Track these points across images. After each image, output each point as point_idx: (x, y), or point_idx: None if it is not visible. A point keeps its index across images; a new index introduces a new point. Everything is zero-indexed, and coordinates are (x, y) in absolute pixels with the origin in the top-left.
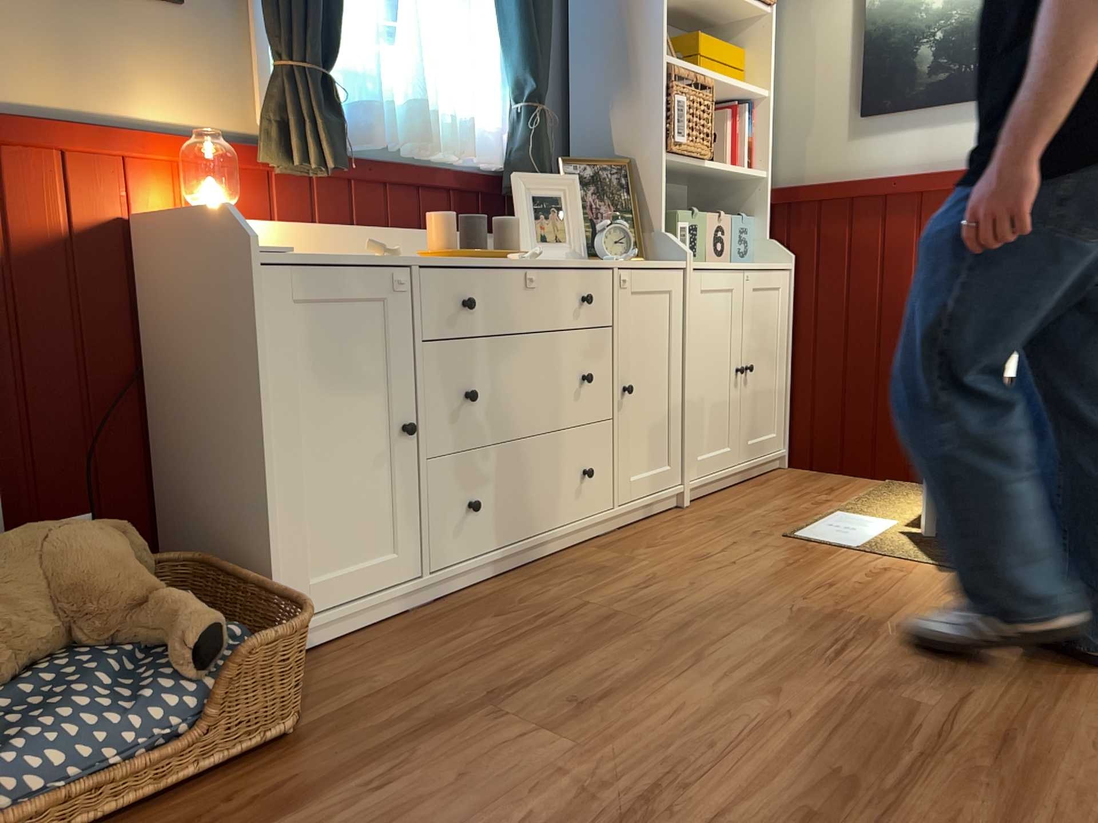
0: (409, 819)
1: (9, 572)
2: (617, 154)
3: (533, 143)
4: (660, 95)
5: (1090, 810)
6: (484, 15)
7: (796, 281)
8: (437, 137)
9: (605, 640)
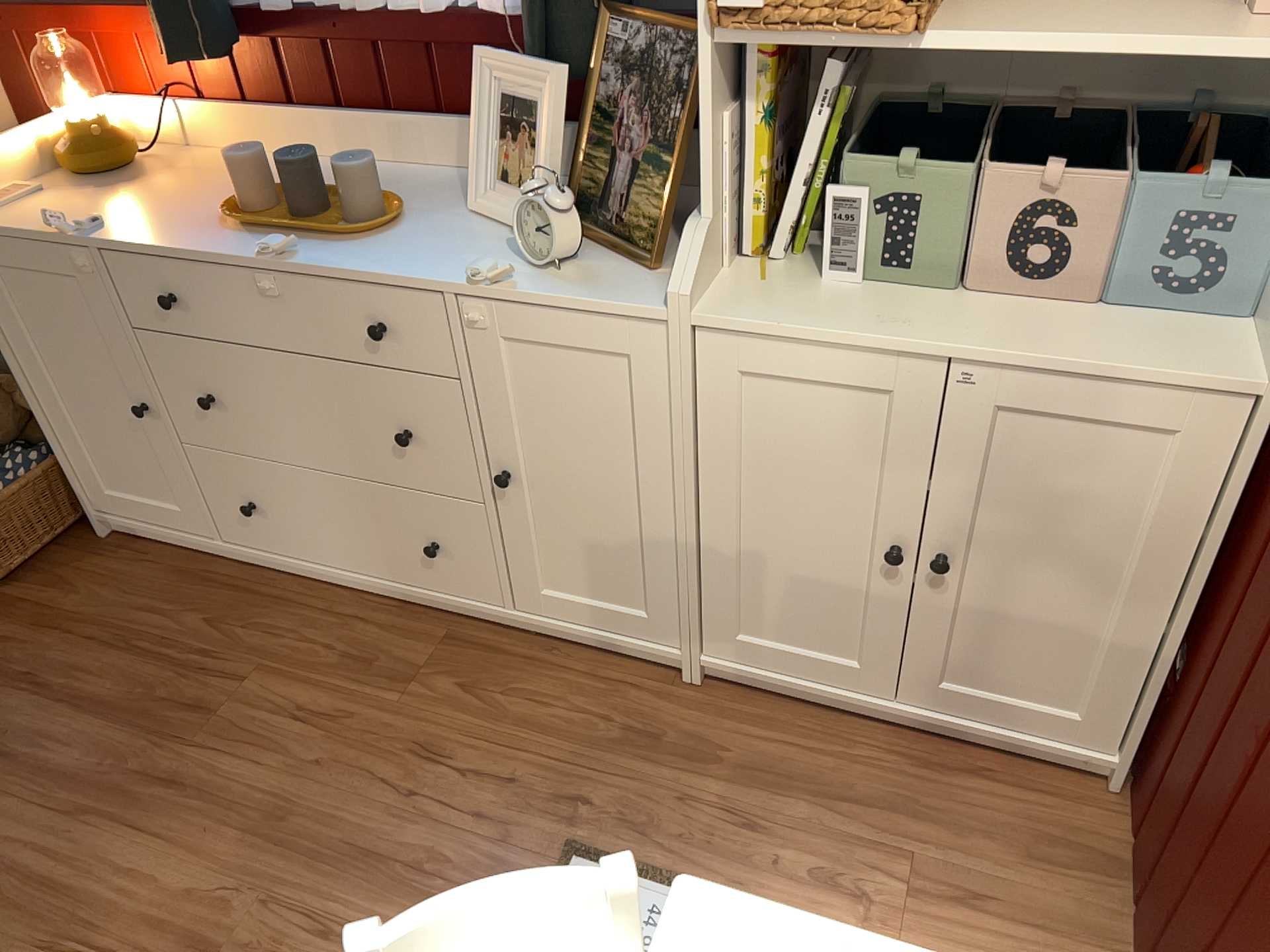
0: None
1: None
2: None
3: None
4: None
5: None
6: None
7: None
8: None
9: (140, 722)
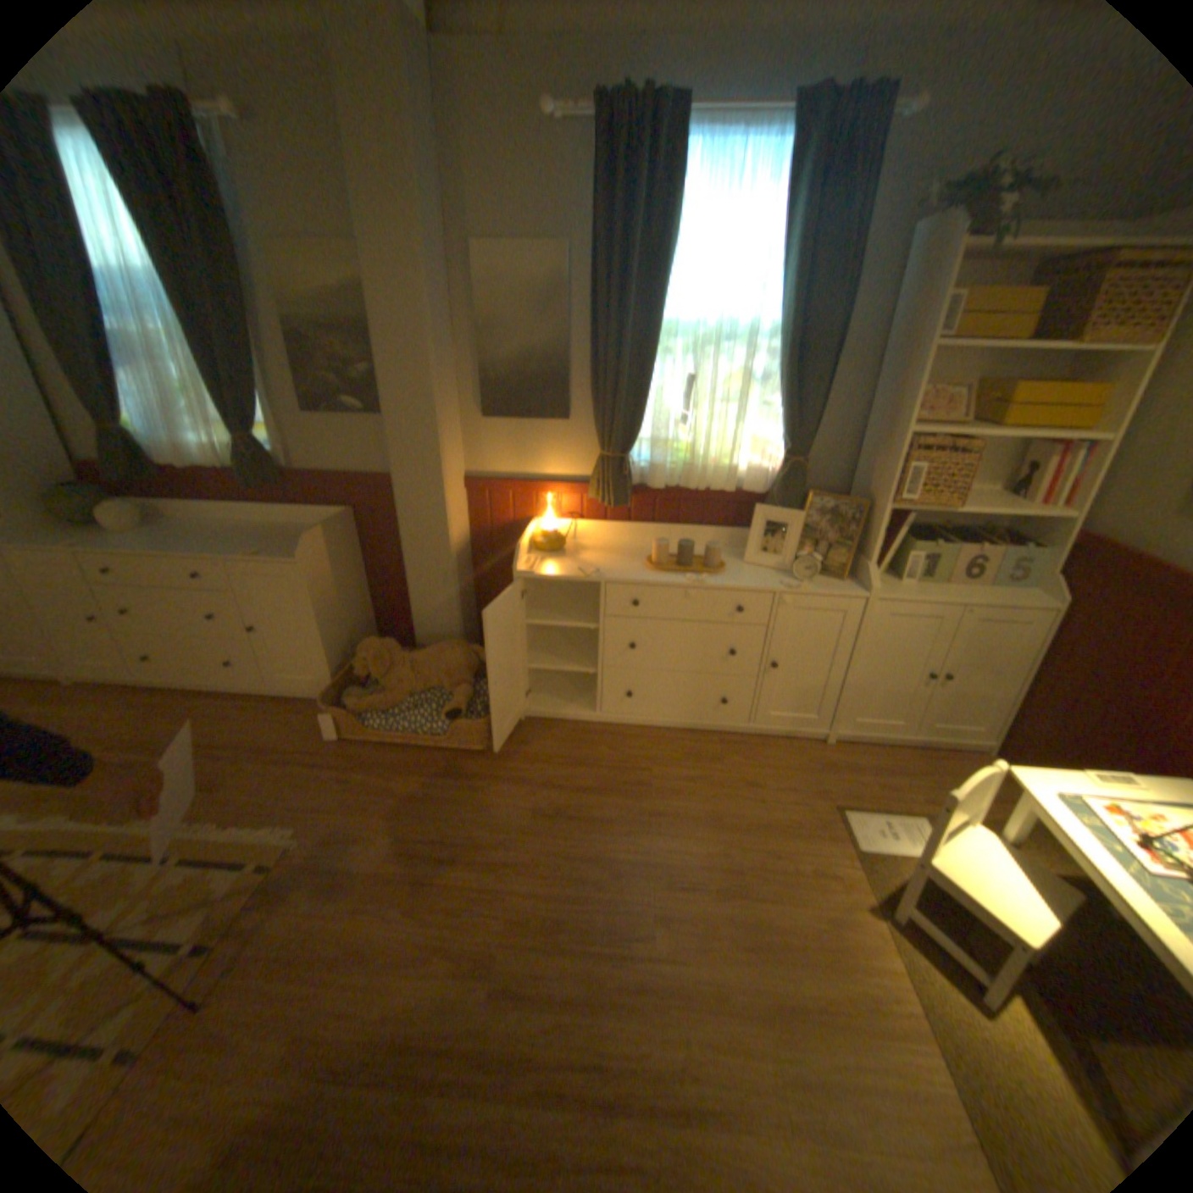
0: (460, 809)
1: (431, 661)
2: (870, 492)
3: (780, 486)
4: (898, 461)
5: (598, 1044)
6: (772, 392)
7: (1065, 623)
8: (715, 476)
9: (619, 796)
